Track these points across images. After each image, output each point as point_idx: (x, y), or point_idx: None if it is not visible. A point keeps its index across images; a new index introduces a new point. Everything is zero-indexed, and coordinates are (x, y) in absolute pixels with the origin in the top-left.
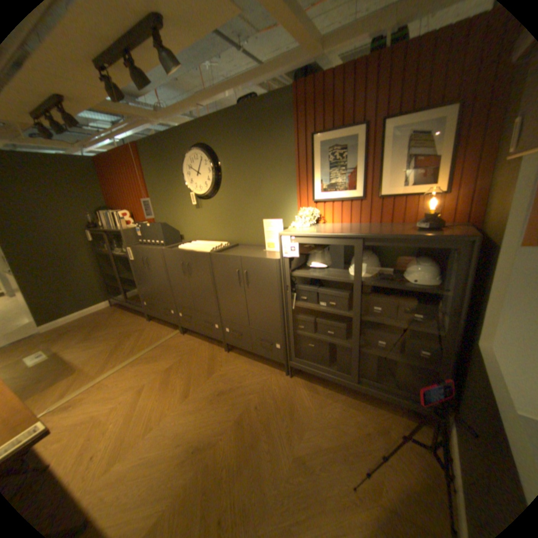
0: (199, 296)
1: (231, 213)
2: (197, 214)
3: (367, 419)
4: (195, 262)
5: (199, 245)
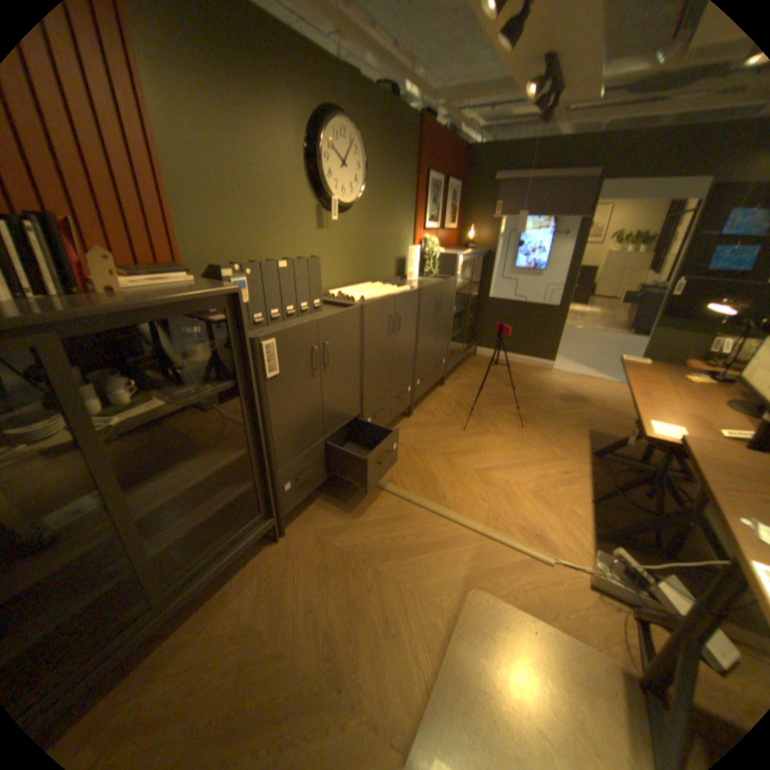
0: (399, 360)
1: (366, 239)
2: (318, 241)
3: (471, 368)
4: (405, 308)
5: (370, 290)
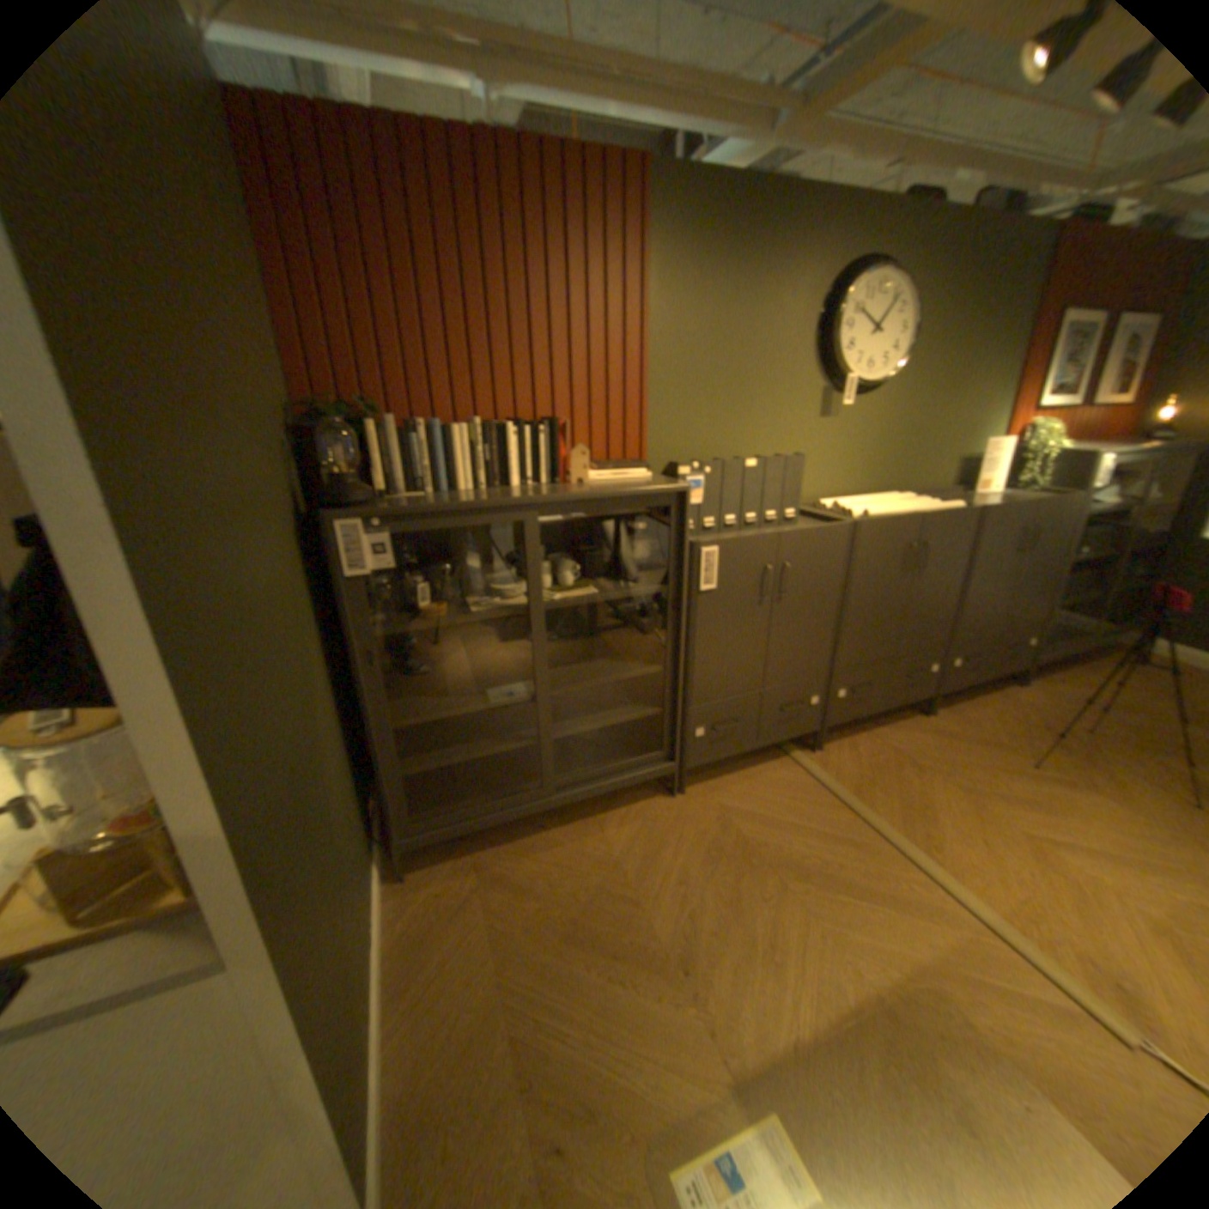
0: (920, 616)
1: (902, 428)
2: (817, 432)
3: (1118, 672)
4: (945, 535)
5: (887, 503)
